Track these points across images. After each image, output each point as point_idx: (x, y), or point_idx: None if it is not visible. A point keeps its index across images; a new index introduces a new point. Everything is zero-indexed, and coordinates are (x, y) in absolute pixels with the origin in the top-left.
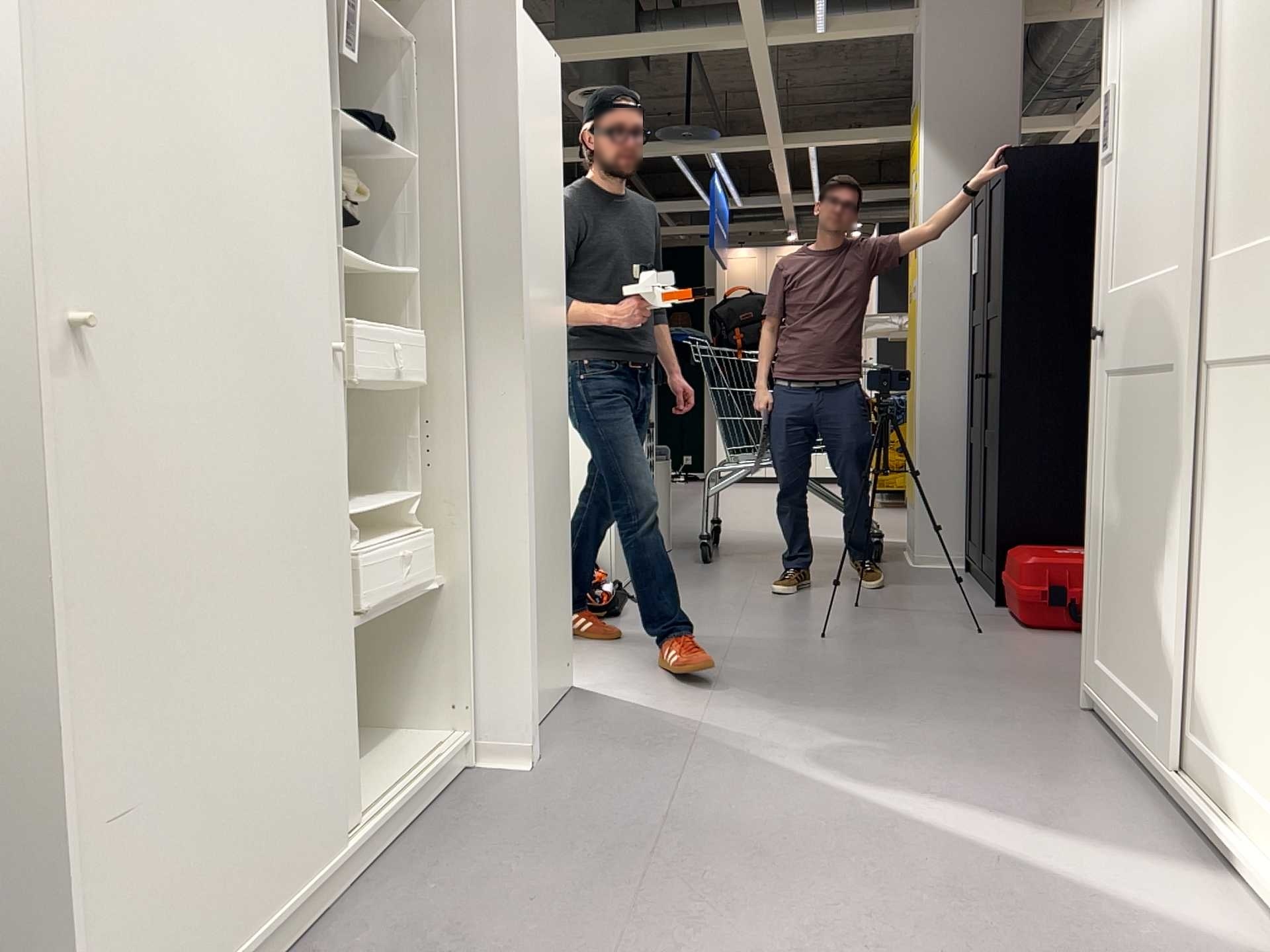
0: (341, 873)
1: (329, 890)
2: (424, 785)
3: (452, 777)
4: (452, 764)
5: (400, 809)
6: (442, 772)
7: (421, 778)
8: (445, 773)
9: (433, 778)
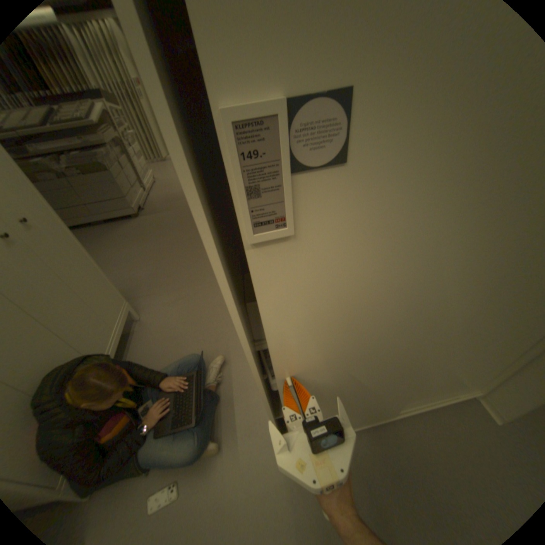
0: (383, 424)
1: (376, 425)
2: (441, 407)
3: (462, 402)
4: (464, 401)
5: (422, 413)
6: (455, 404)
7: (439, 407)
8: (458, 403)
9: (448, 406)
